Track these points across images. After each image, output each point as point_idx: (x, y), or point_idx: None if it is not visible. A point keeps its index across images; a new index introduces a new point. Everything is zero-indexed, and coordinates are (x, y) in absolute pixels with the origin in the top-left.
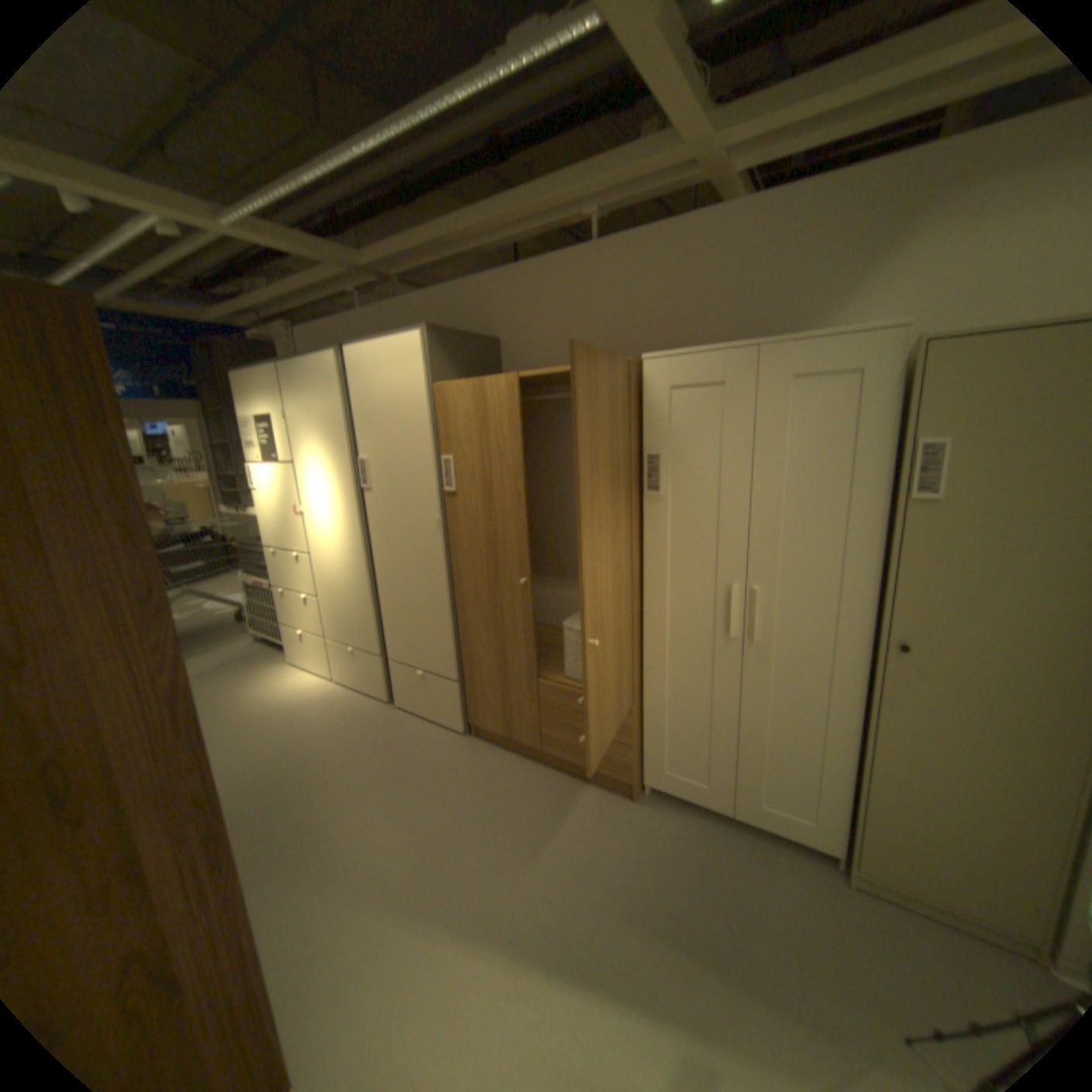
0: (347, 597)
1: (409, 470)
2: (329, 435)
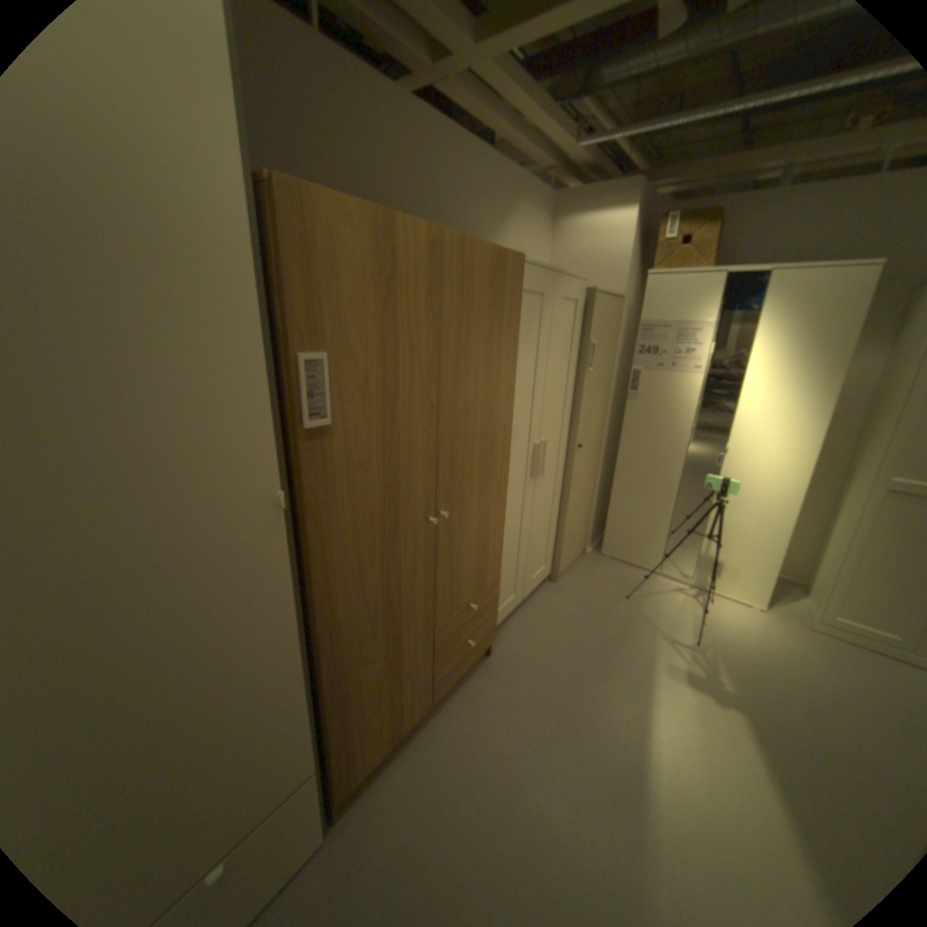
0: None
1: (165, 389)
2: None
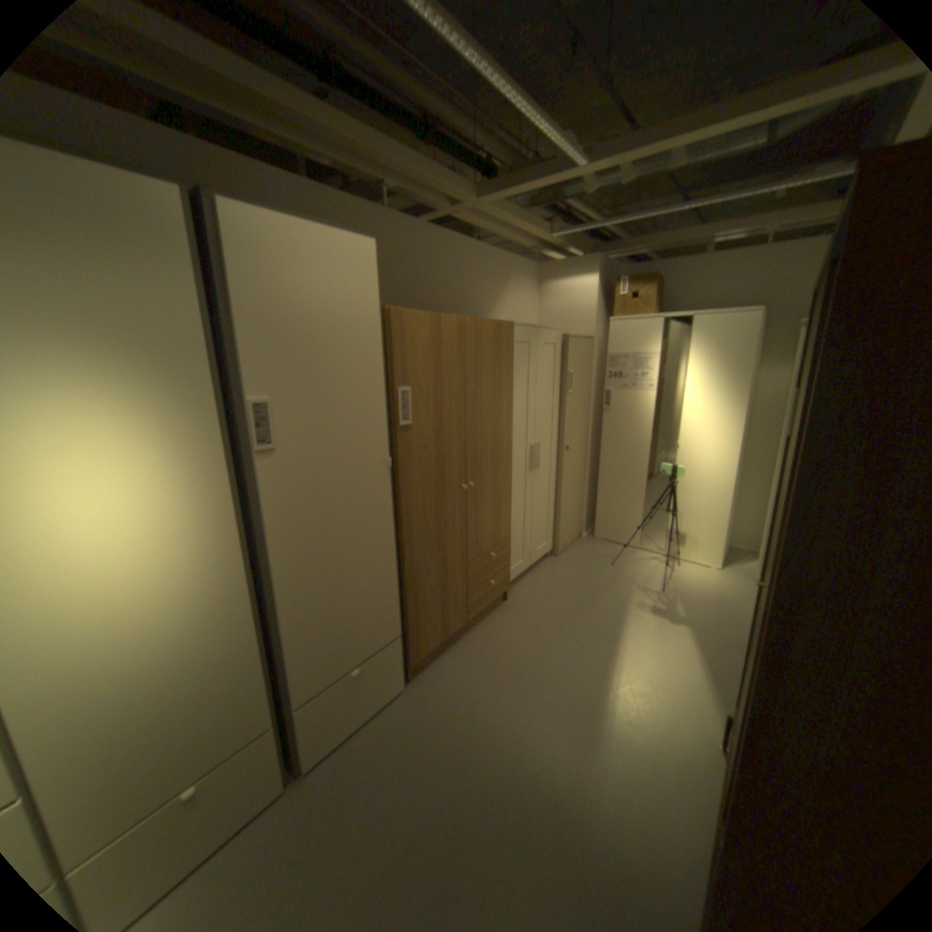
0: (176, 690)
1: (350, 406)
2: (140, 353)
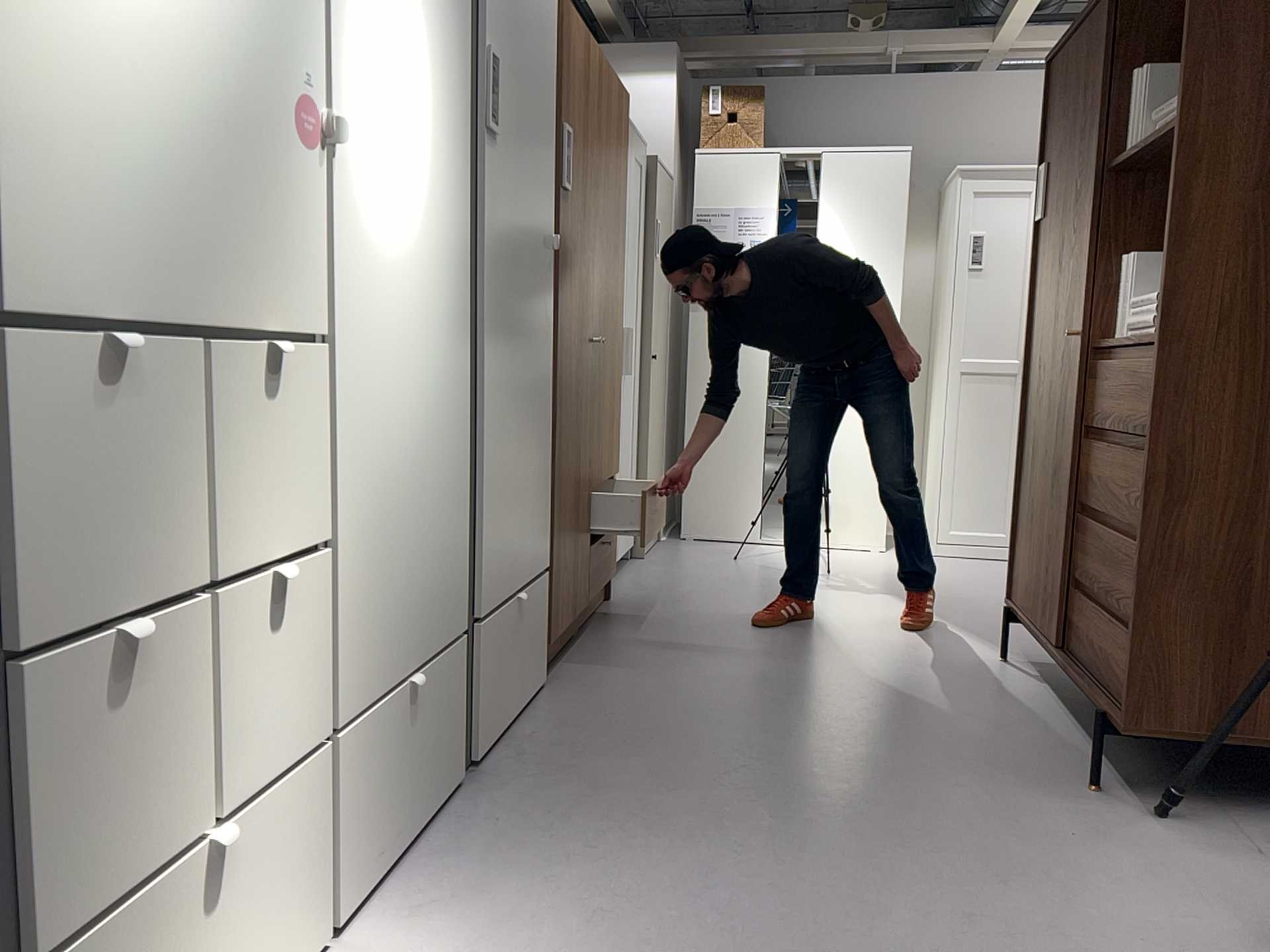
0: (408, 476)
1: (532, 117)
2: None
